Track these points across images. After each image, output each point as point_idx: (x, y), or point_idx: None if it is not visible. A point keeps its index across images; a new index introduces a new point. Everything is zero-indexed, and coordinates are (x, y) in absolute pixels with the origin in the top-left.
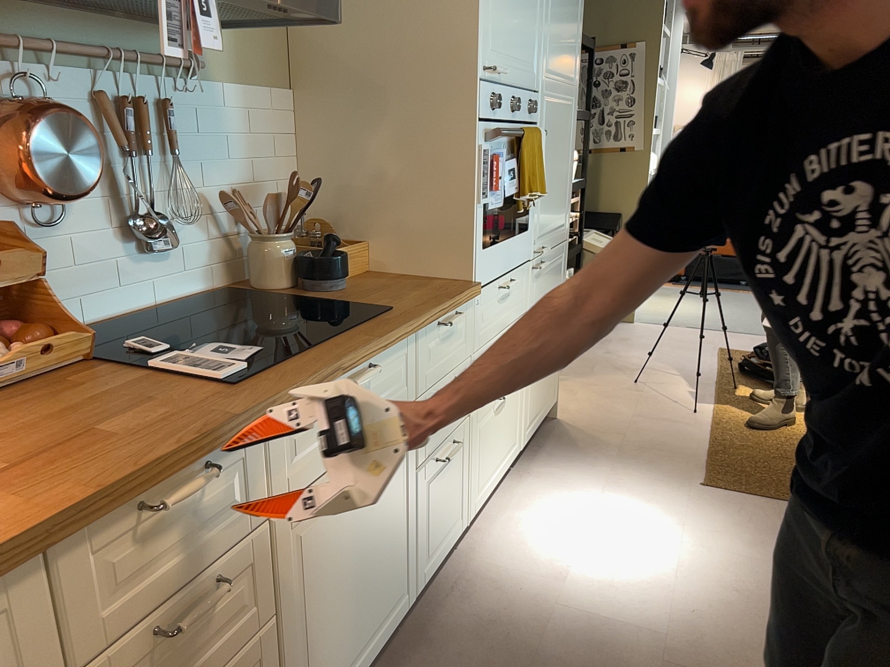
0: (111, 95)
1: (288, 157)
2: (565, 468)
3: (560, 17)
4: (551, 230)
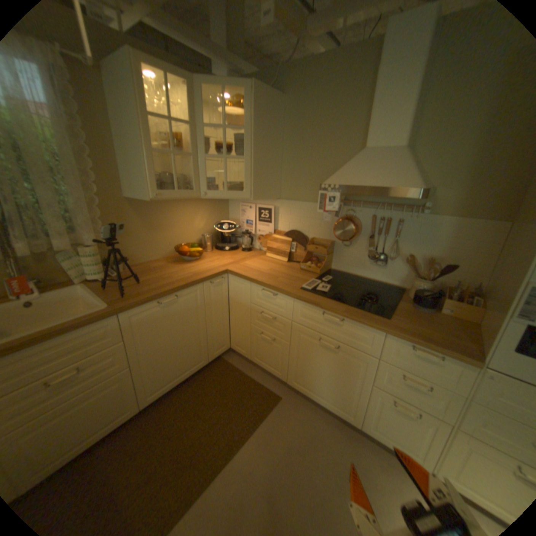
0: (378, 216)
1: (487, 254)
2: None
3: None
4: None
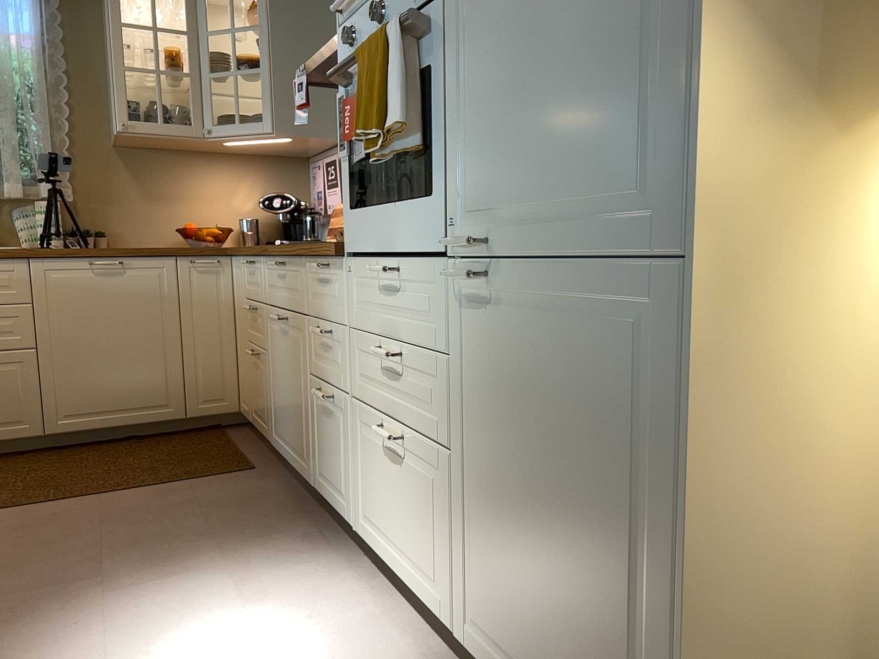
0: None
1: None
2: None
3: None
4: (539, 208)
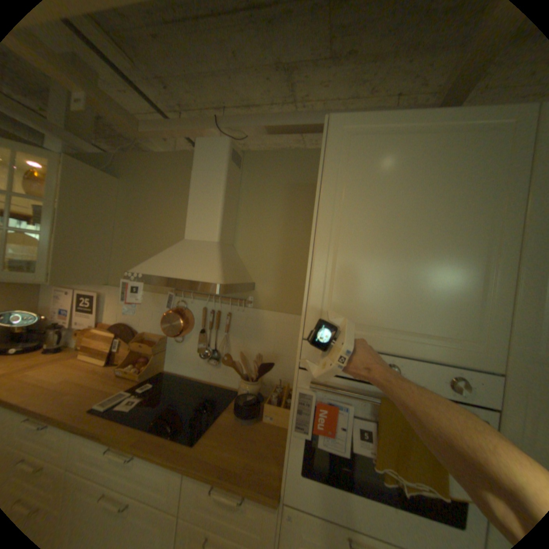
0: (209, 309)
1: None
2: None
3: None
4: None
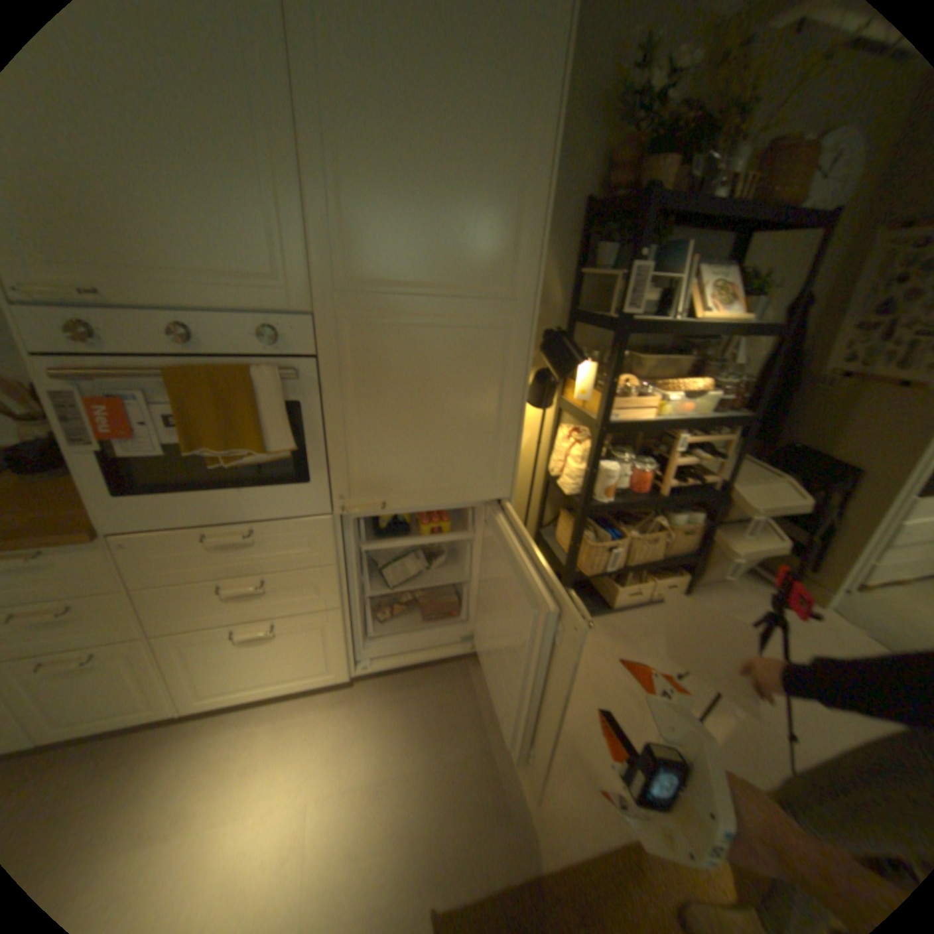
0: None
1: None
2: (383, 731)
3: (397, 187)
4: (421, 487)
